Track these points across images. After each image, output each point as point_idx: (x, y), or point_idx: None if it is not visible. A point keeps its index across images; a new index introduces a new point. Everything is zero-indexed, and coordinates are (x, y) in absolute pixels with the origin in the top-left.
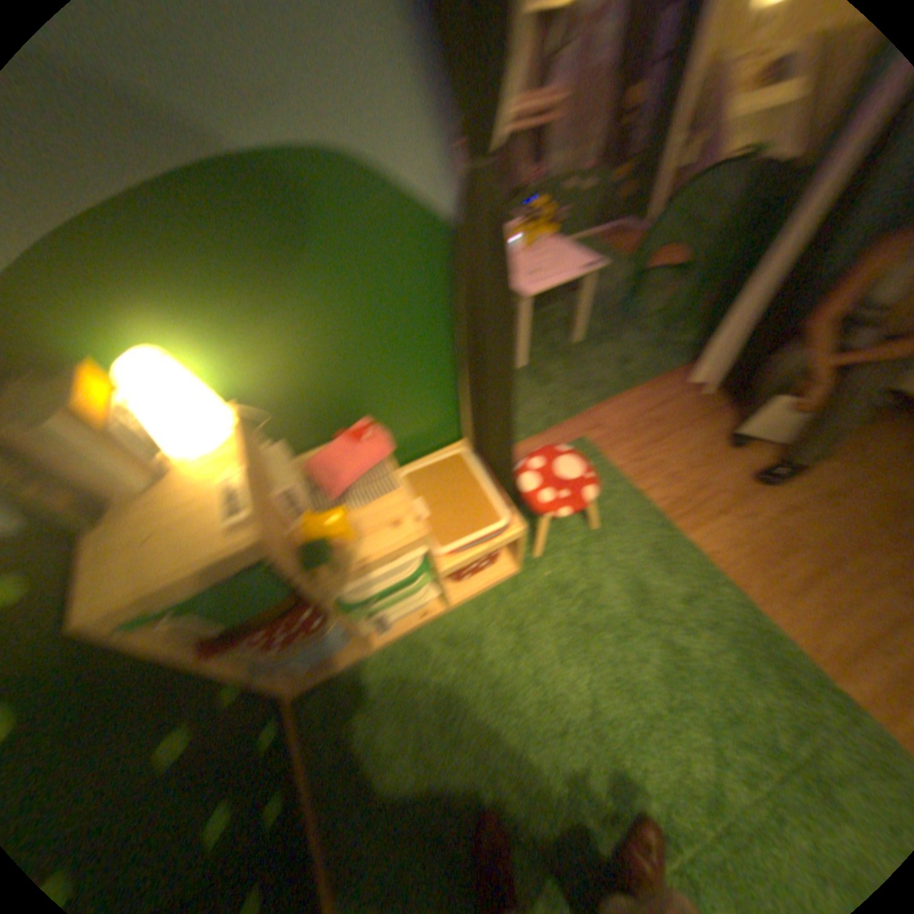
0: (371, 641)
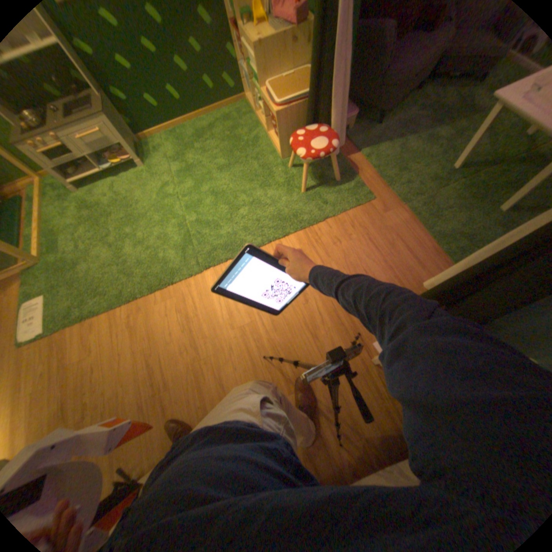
0: (257, 111)
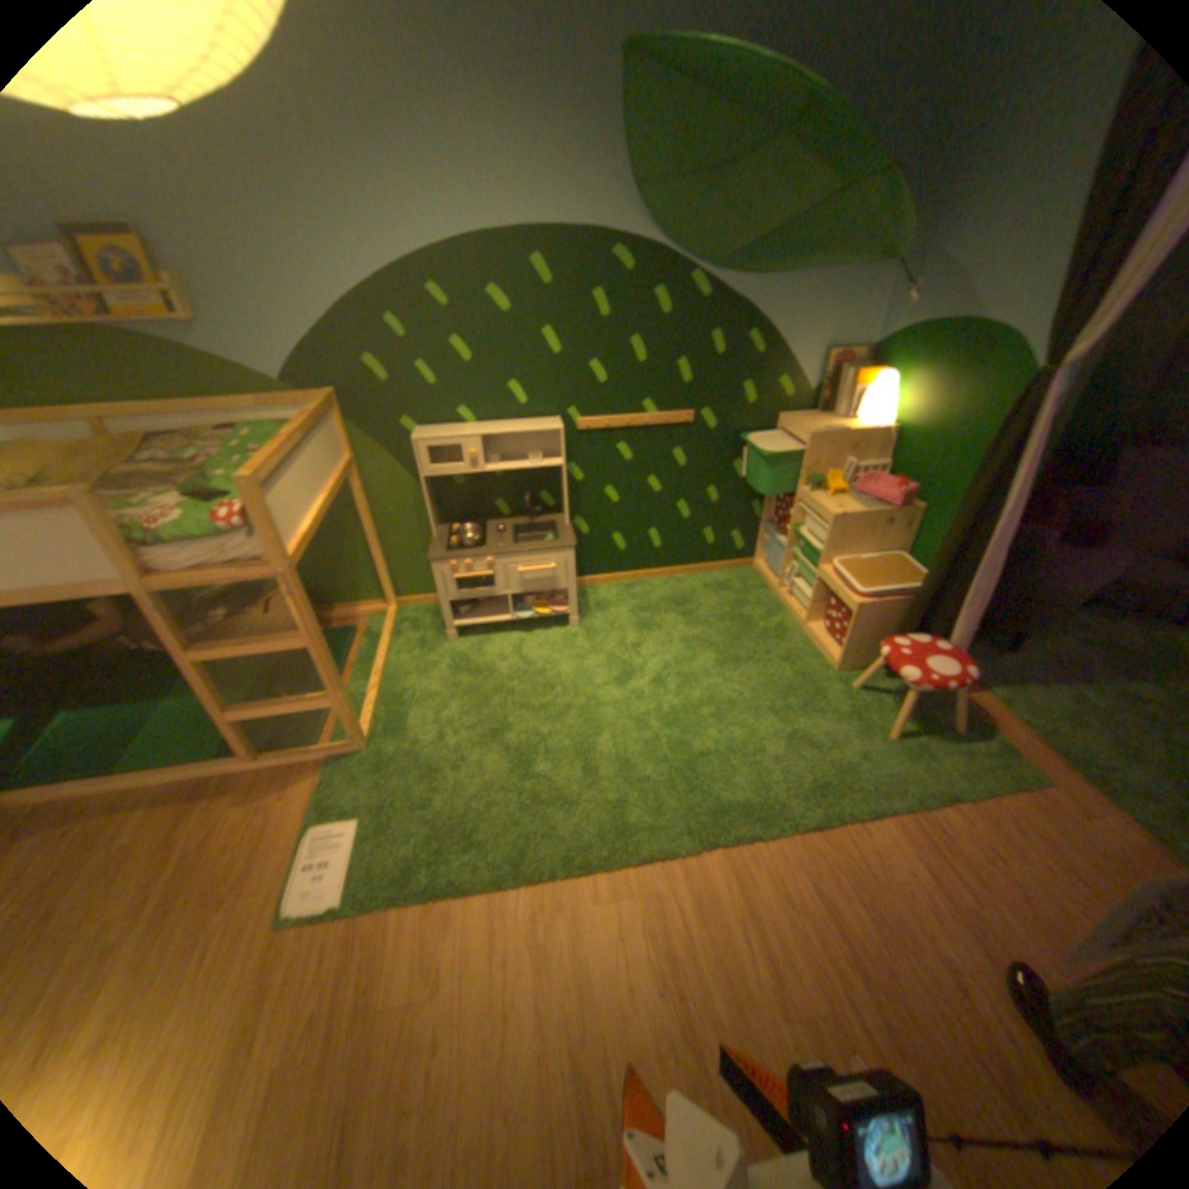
0: (779, 589)
